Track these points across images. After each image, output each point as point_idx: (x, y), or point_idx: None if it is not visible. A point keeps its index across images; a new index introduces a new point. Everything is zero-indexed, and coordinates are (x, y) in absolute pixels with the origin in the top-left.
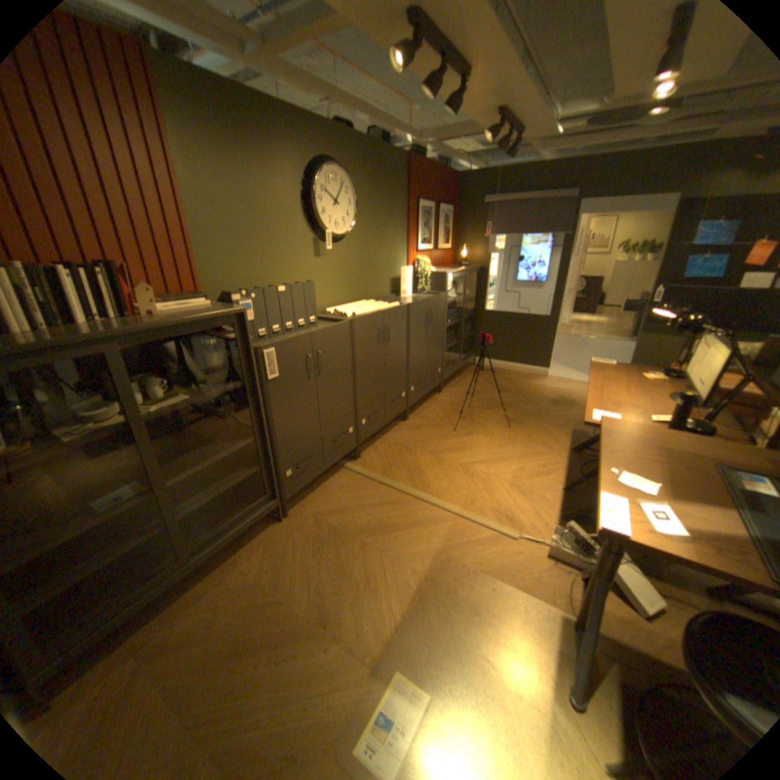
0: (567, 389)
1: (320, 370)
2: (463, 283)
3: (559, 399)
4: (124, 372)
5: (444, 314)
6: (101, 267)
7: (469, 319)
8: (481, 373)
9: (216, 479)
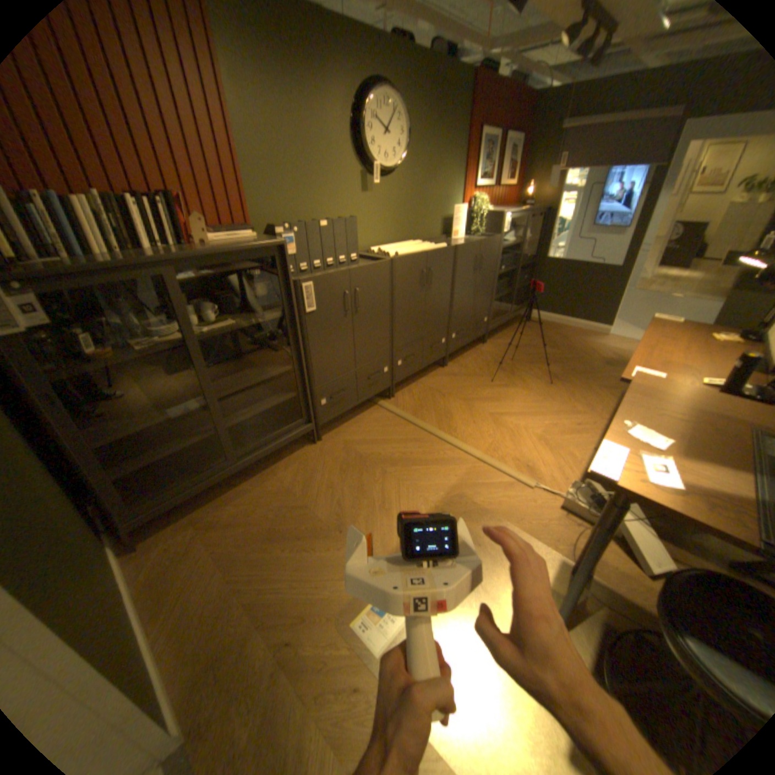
0: (628, 349)
1: (357, 307)
2: (525, 225)
3: (616, 359)
4: (182, 295)
5: (498, 259)
6: (160, 196)
7: (529, 266)
8: (534, 326)
9: (259, 398)
